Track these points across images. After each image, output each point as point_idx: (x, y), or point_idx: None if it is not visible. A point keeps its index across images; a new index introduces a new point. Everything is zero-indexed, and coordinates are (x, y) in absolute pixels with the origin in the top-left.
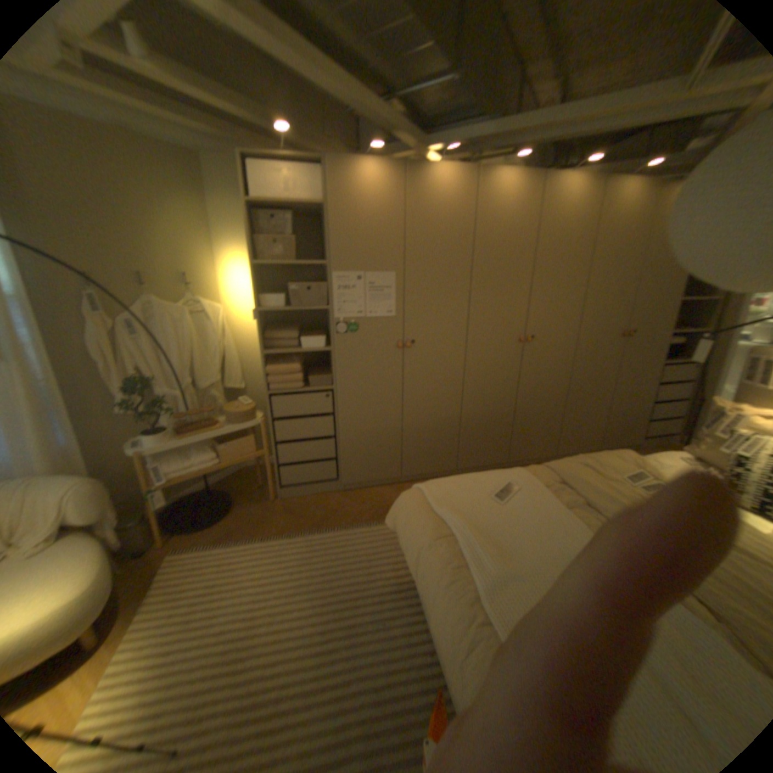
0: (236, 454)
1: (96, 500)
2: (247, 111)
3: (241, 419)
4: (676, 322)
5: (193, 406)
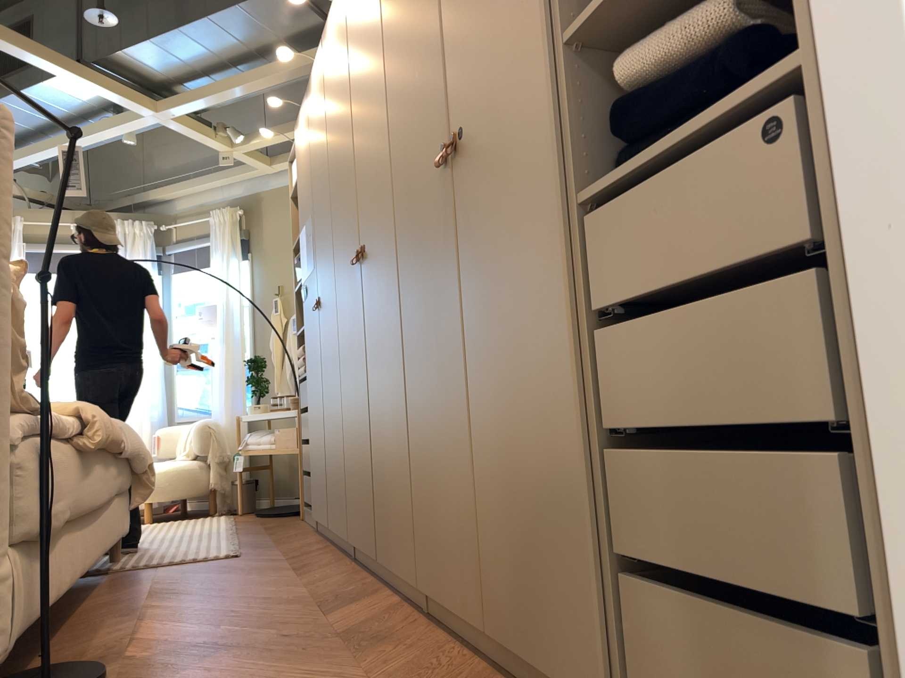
0: (288, 442)
1: (205, 434)
2: None
3: (295, 405)
4: (537, 11)
5: None
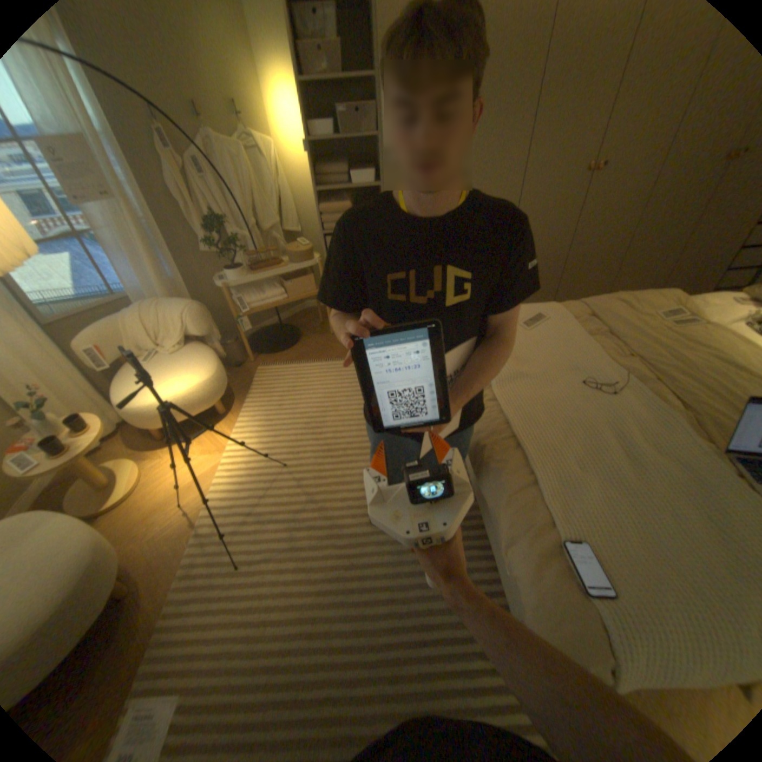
0: (299, 292)
1: (203, 319)
2: None
3: (300, 259)
4: None
5: (258, 248)
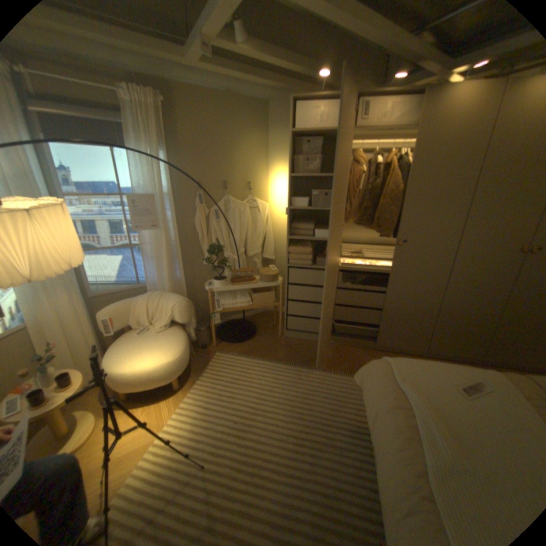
0: (262, 302)
1: (187, 312)
2: (302, 67)
3: (268, 280)
4: None
5: (242, 267)
